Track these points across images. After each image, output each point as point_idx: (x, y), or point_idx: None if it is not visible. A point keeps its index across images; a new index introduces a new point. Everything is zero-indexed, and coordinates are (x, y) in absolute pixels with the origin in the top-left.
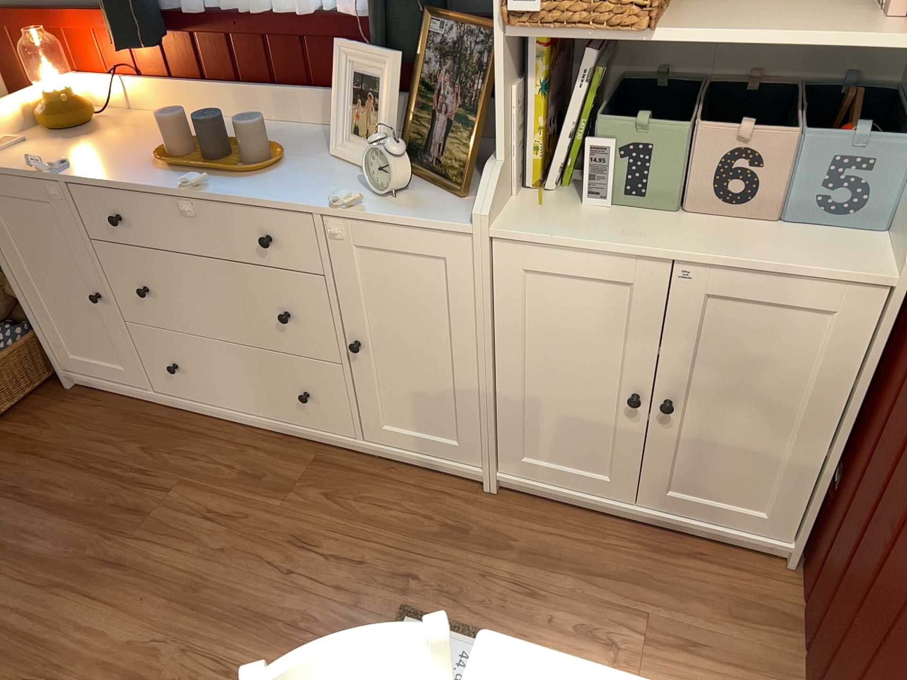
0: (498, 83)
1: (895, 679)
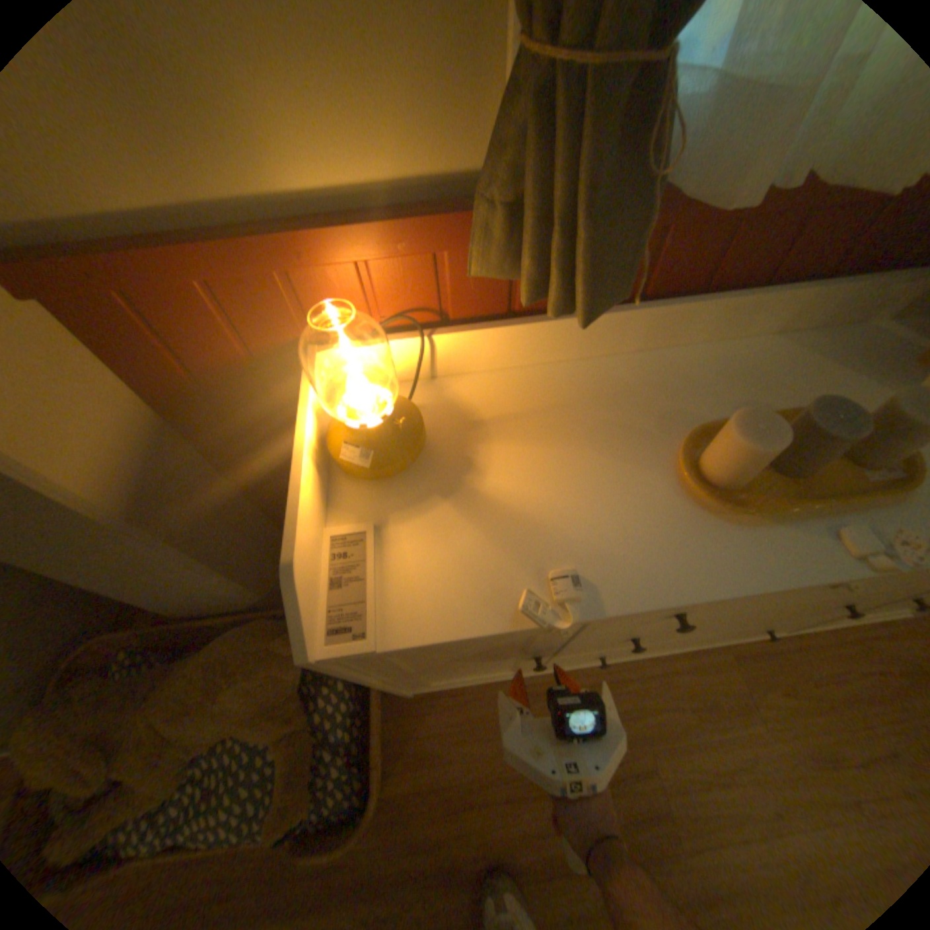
0: None
1: None
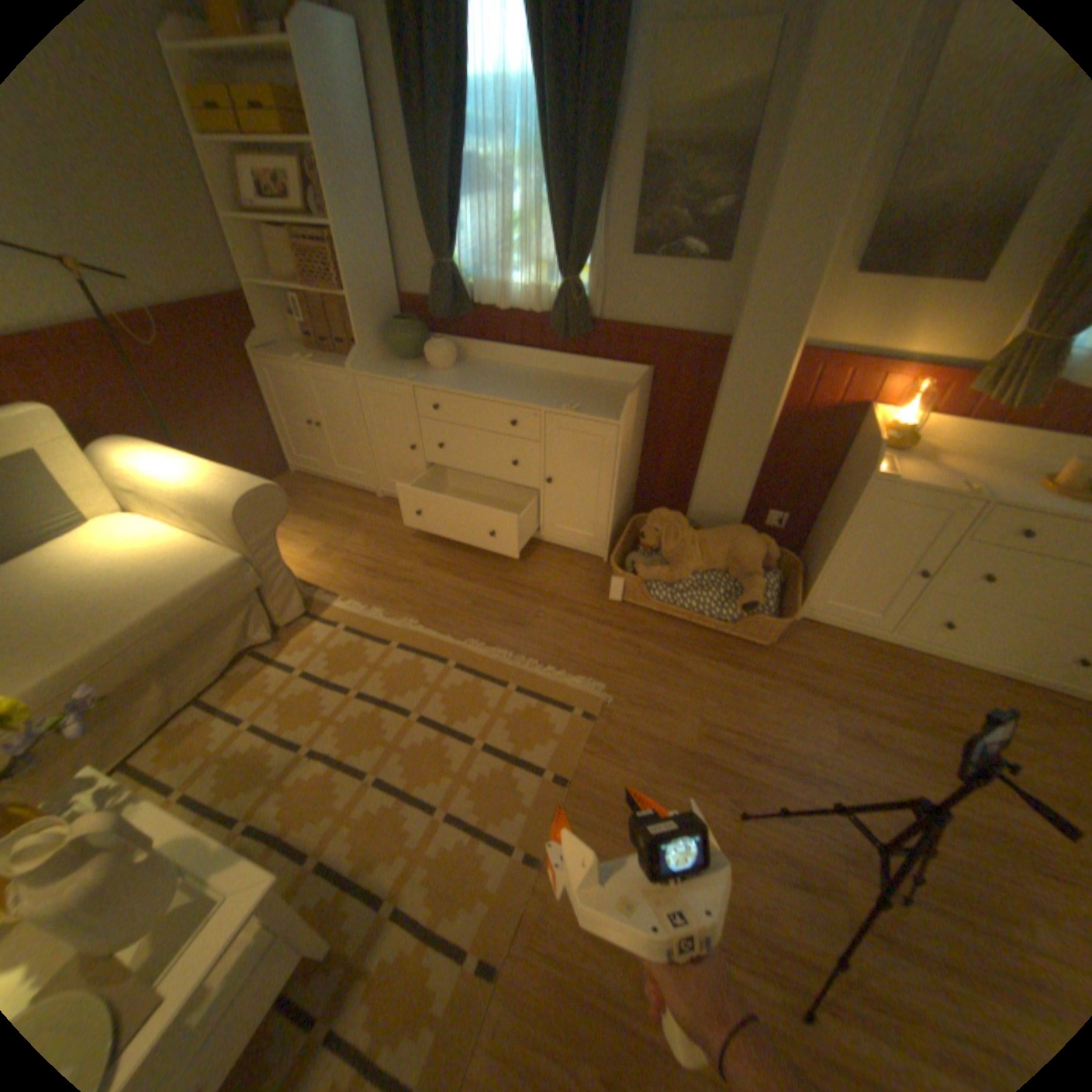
0: None
1: None
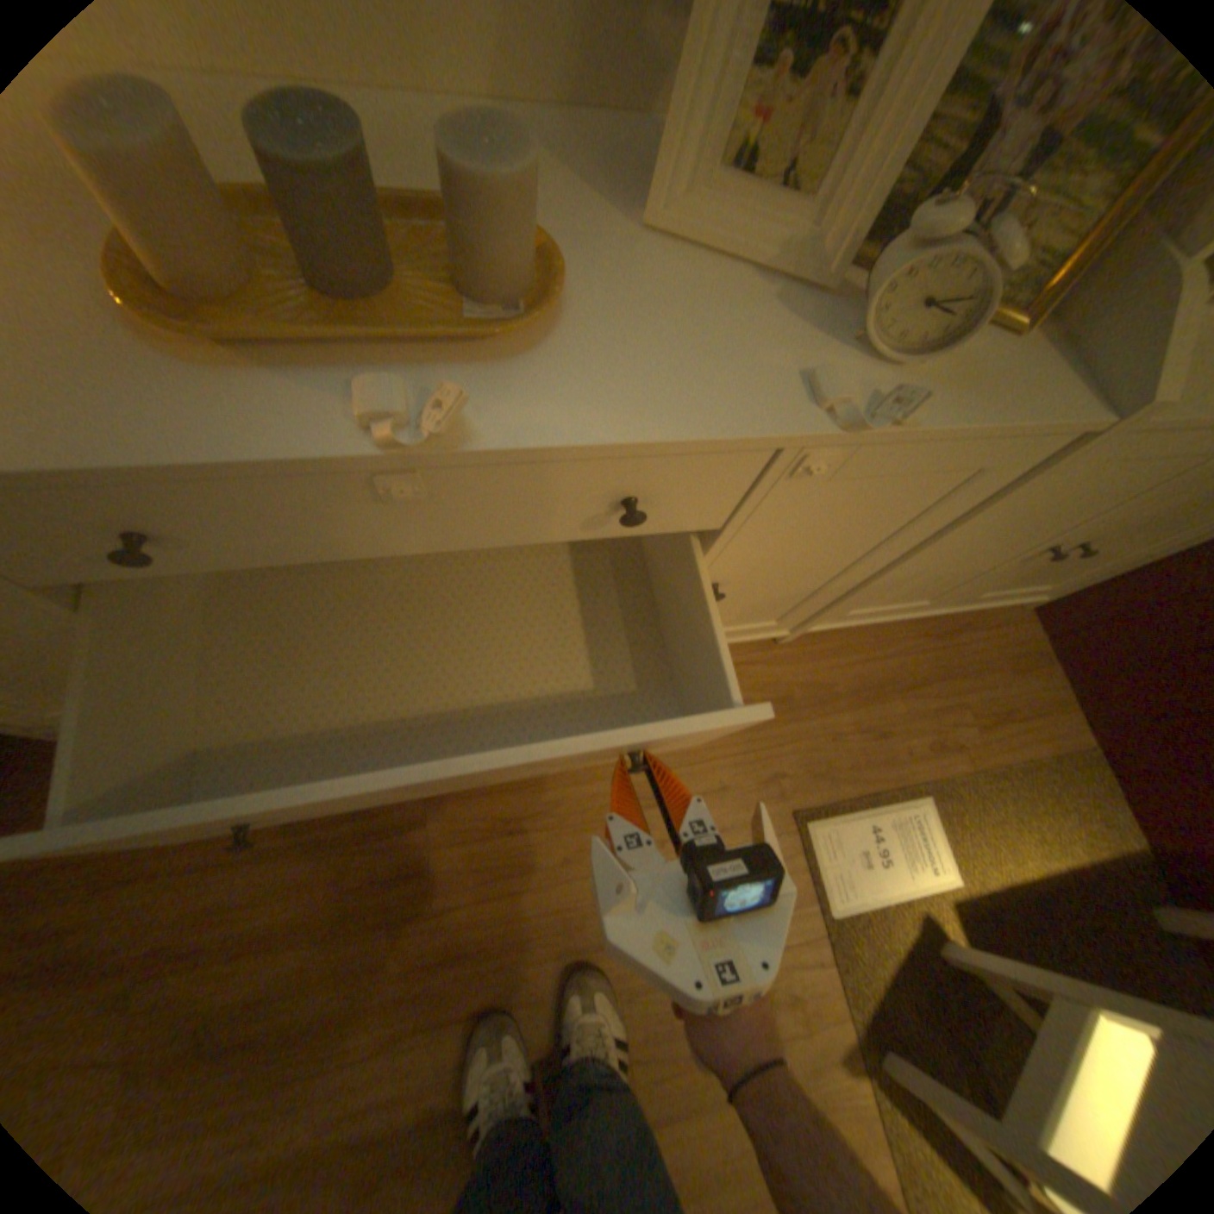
0: None
1: None
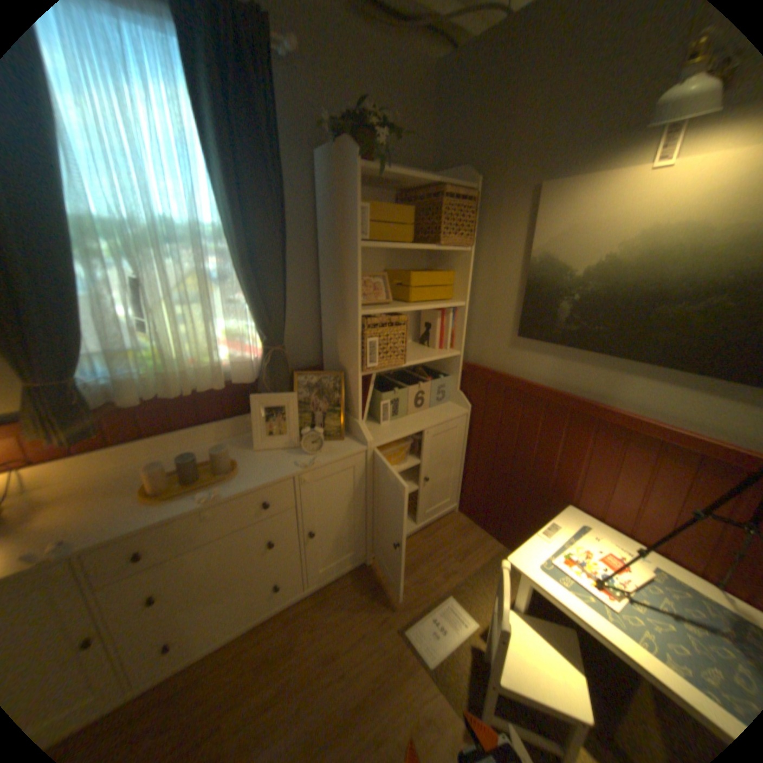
0: (357, 391)
1: (544, 500)
